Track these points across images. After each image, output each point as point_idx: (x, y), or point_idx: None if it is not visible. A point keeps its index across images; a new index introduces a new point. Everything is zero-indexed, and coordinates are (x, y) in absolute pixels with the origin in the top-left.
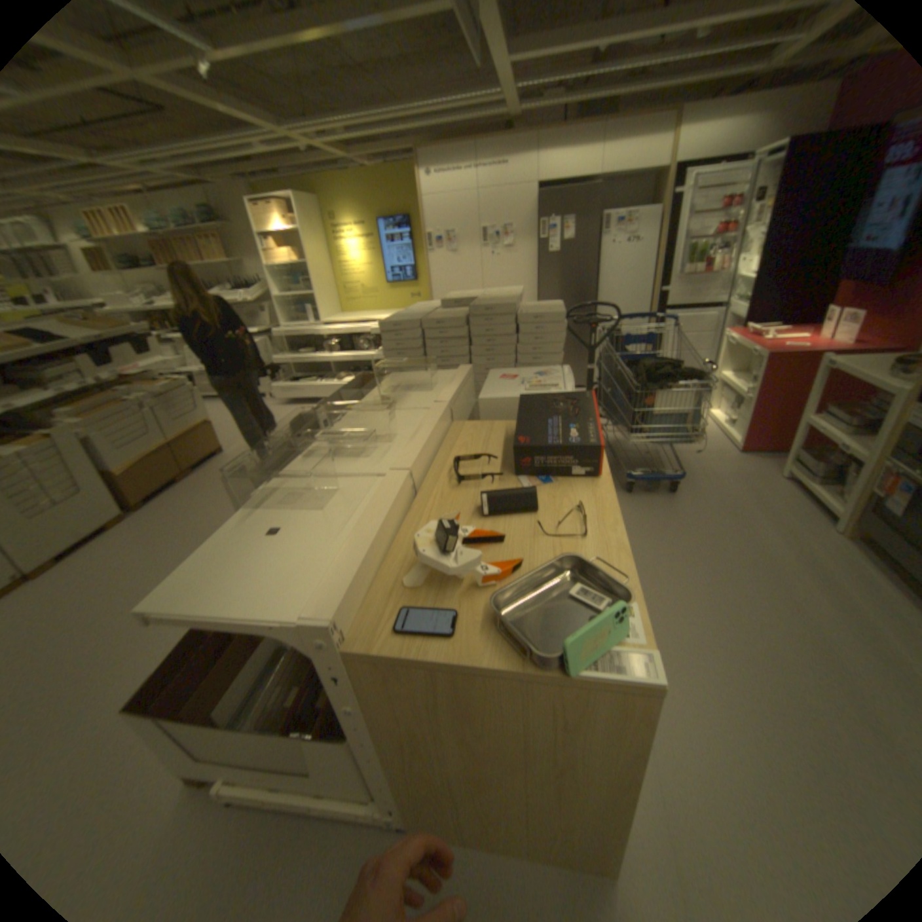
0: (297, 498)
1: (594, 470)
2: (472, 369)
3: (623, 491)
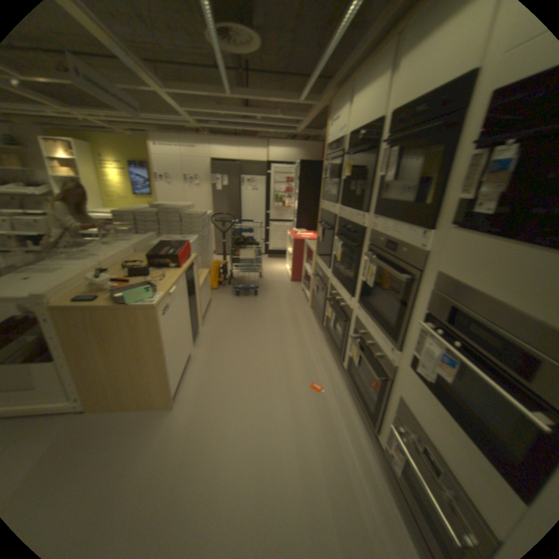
0: (38, 273)
1: (179, 267)
2: (154, 235)
3: (234, 296)
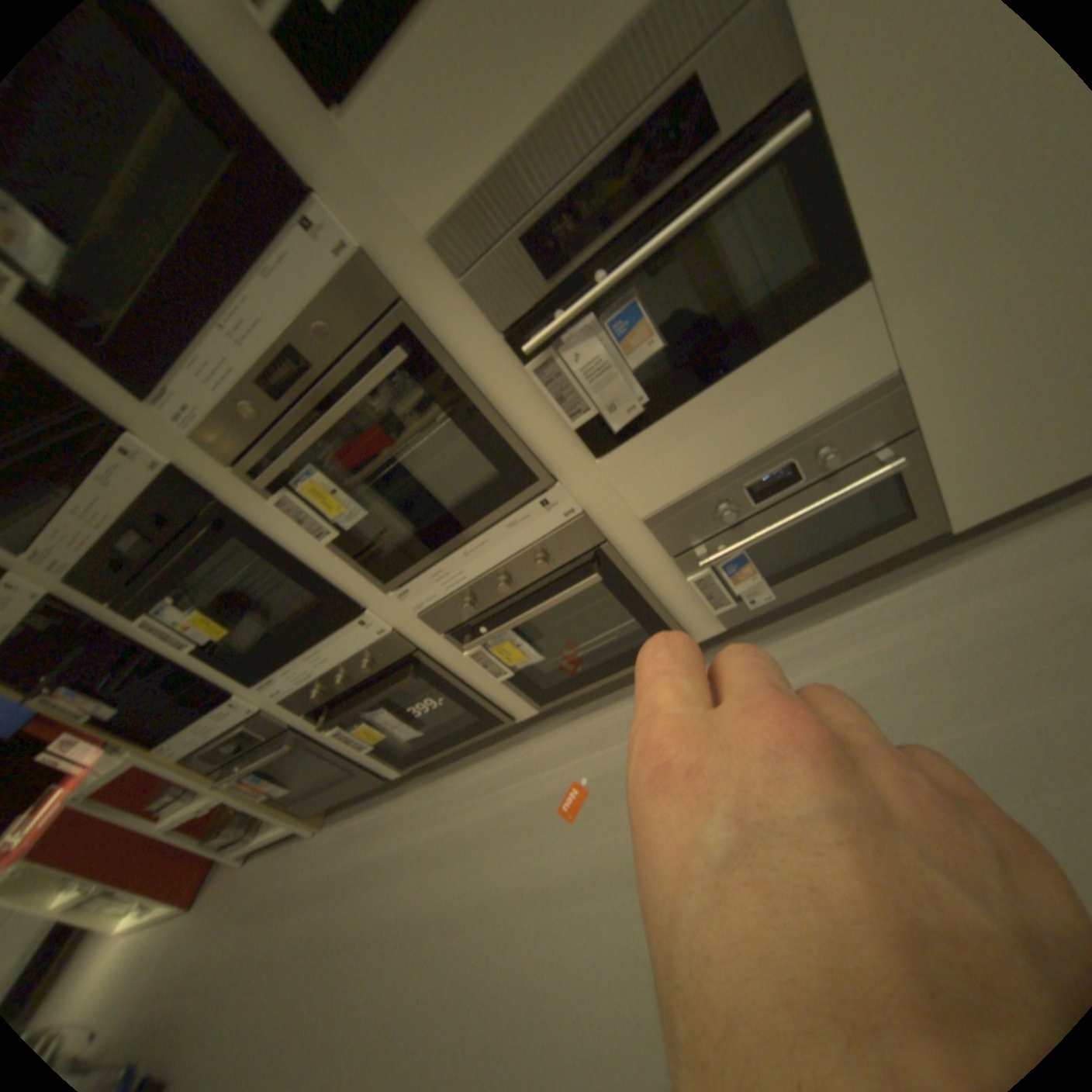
0: None
1: None
2: None
3: None
